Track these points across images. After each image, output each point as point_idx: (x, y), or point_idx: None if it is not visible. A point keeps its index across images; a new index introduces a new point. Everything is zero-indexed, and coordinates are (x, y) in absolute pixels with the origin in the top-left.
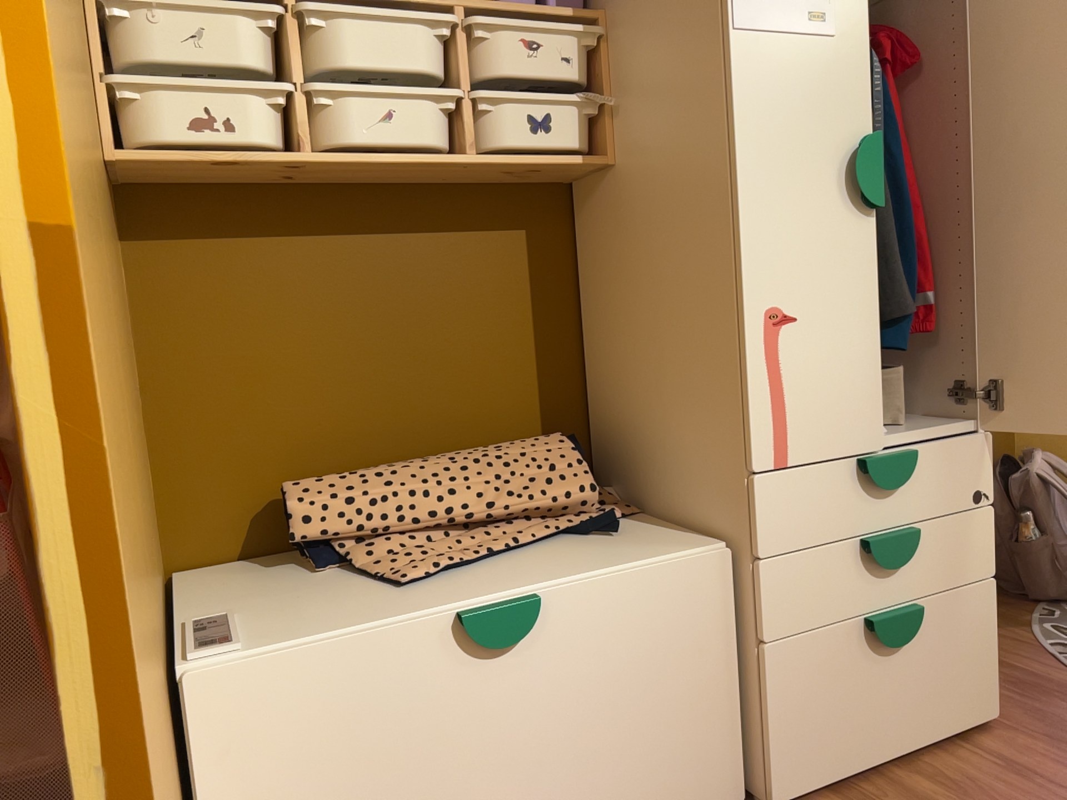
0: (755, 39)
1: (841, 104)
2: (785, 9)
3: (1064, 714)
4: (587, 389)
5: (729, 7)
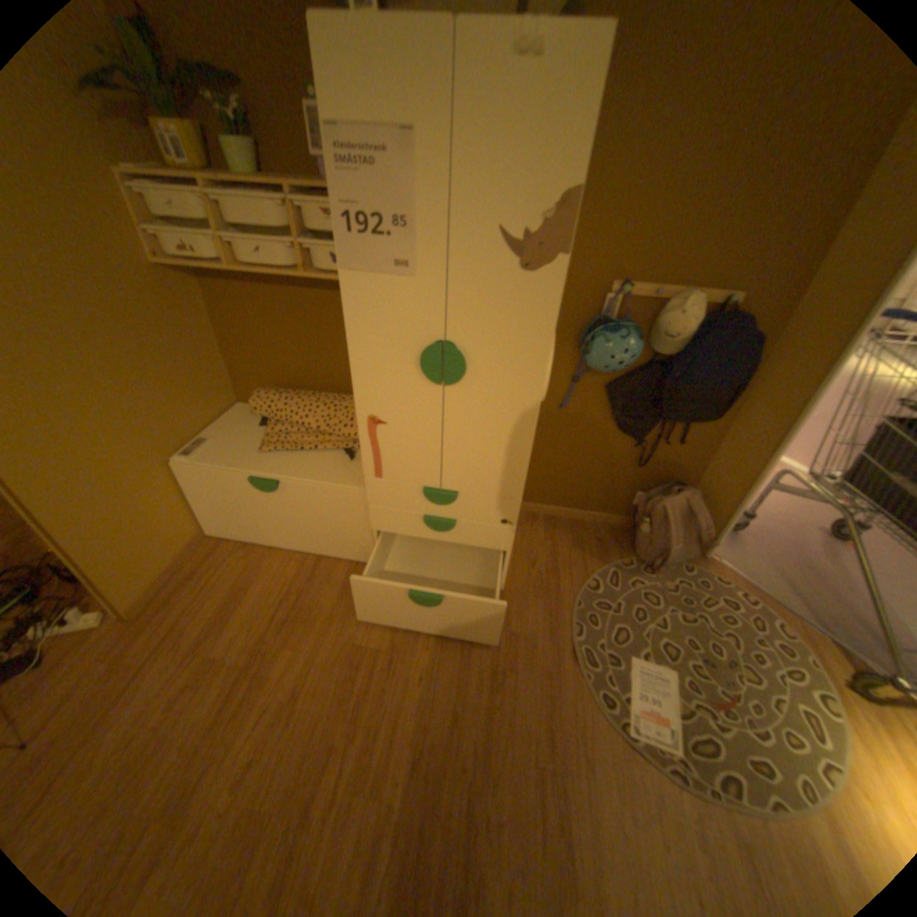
0: (355, 276)
1: (419, 321)
2: (376, 258)
3: (529, 610)
4: None
5: (338, 254)
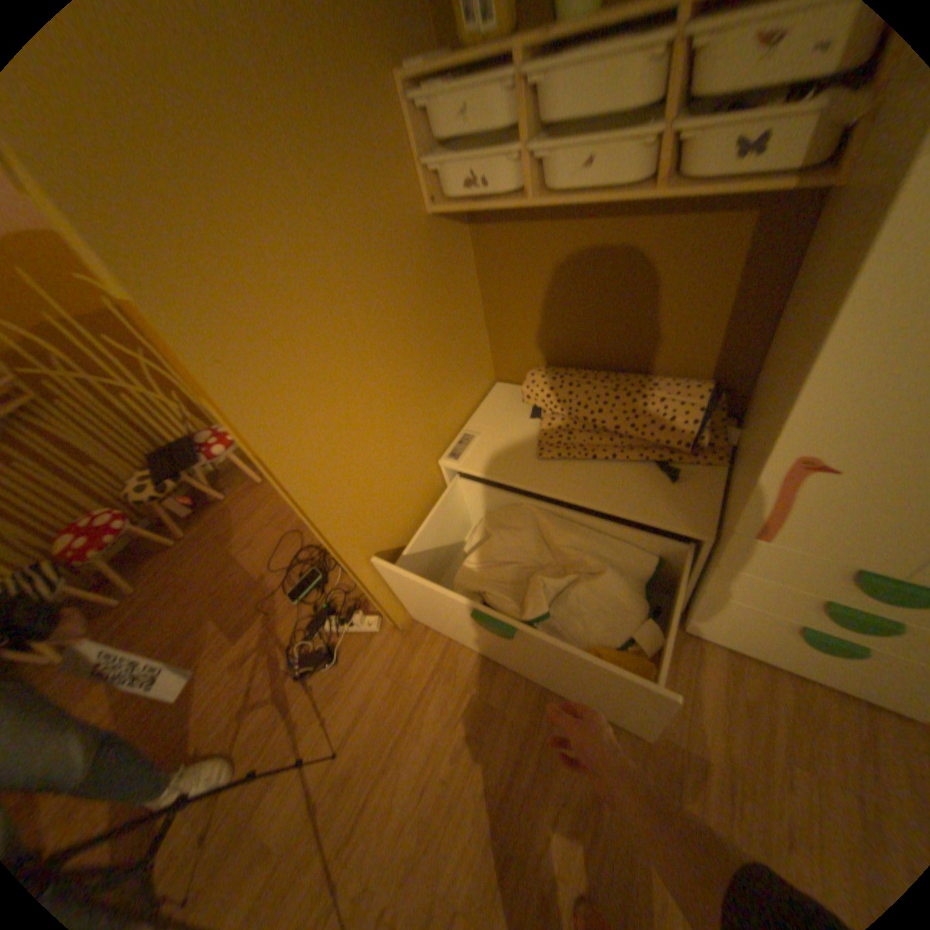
0: None
1: None
2: None
3: None
4: (764, 354)
5: None
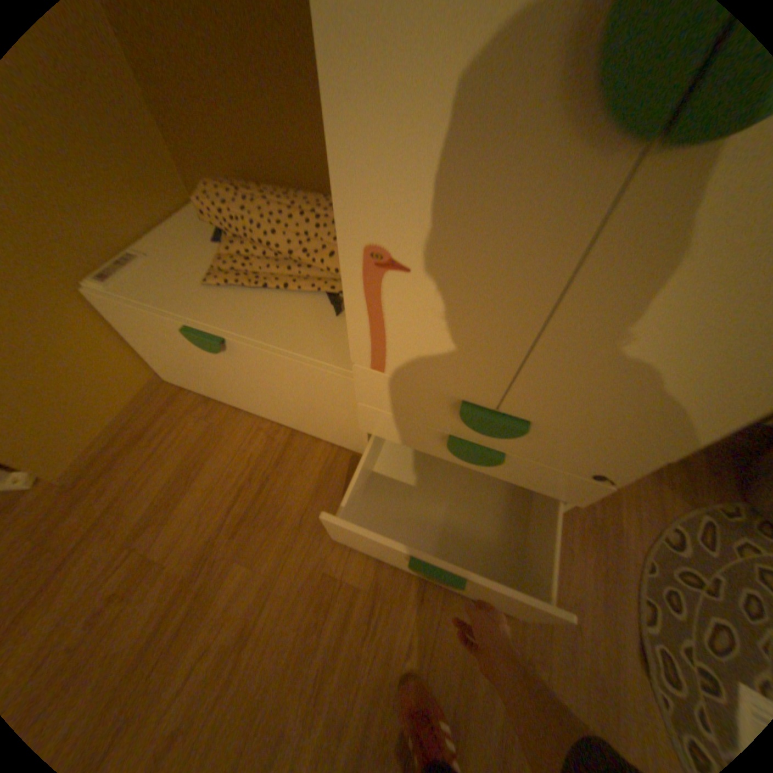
0: None
1: None
2: None
3: (573, 564)
4: None
5: None
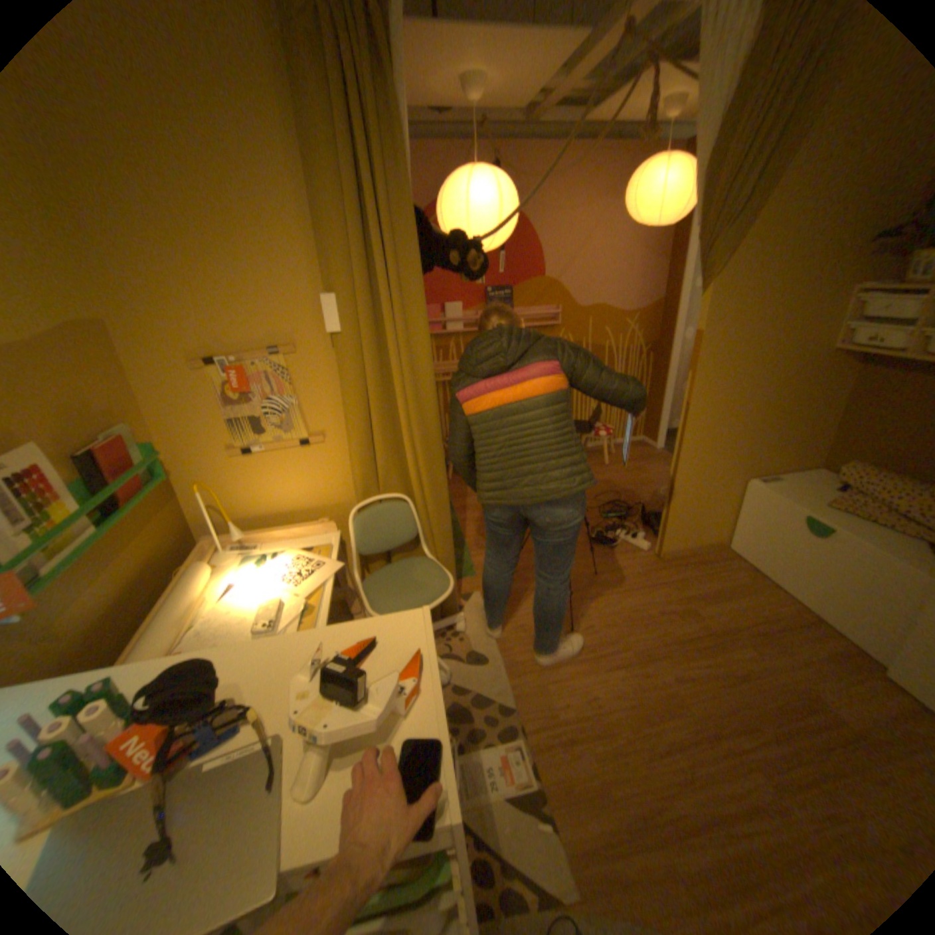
0: None
1: None
2: None
3: None
4: None
5: None
